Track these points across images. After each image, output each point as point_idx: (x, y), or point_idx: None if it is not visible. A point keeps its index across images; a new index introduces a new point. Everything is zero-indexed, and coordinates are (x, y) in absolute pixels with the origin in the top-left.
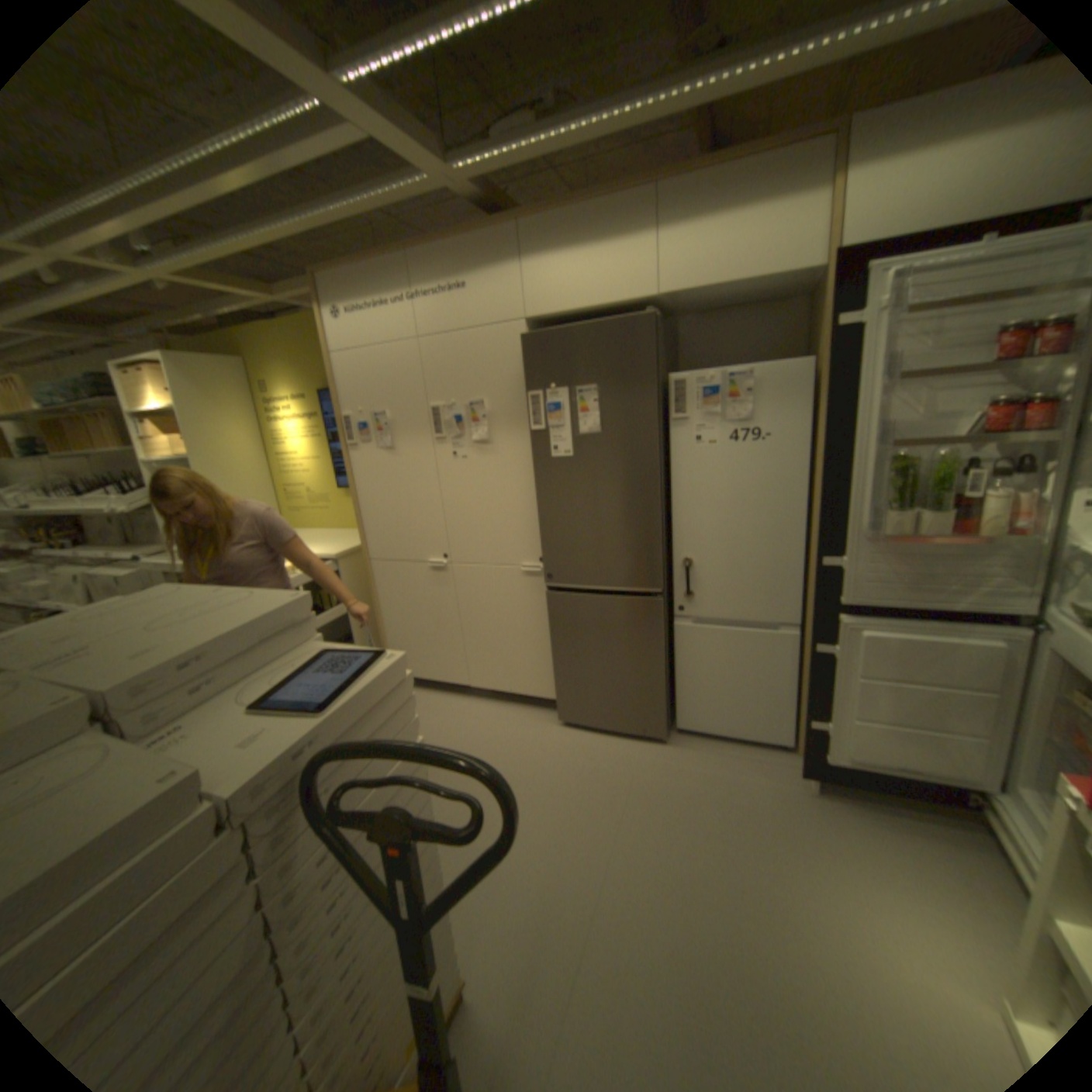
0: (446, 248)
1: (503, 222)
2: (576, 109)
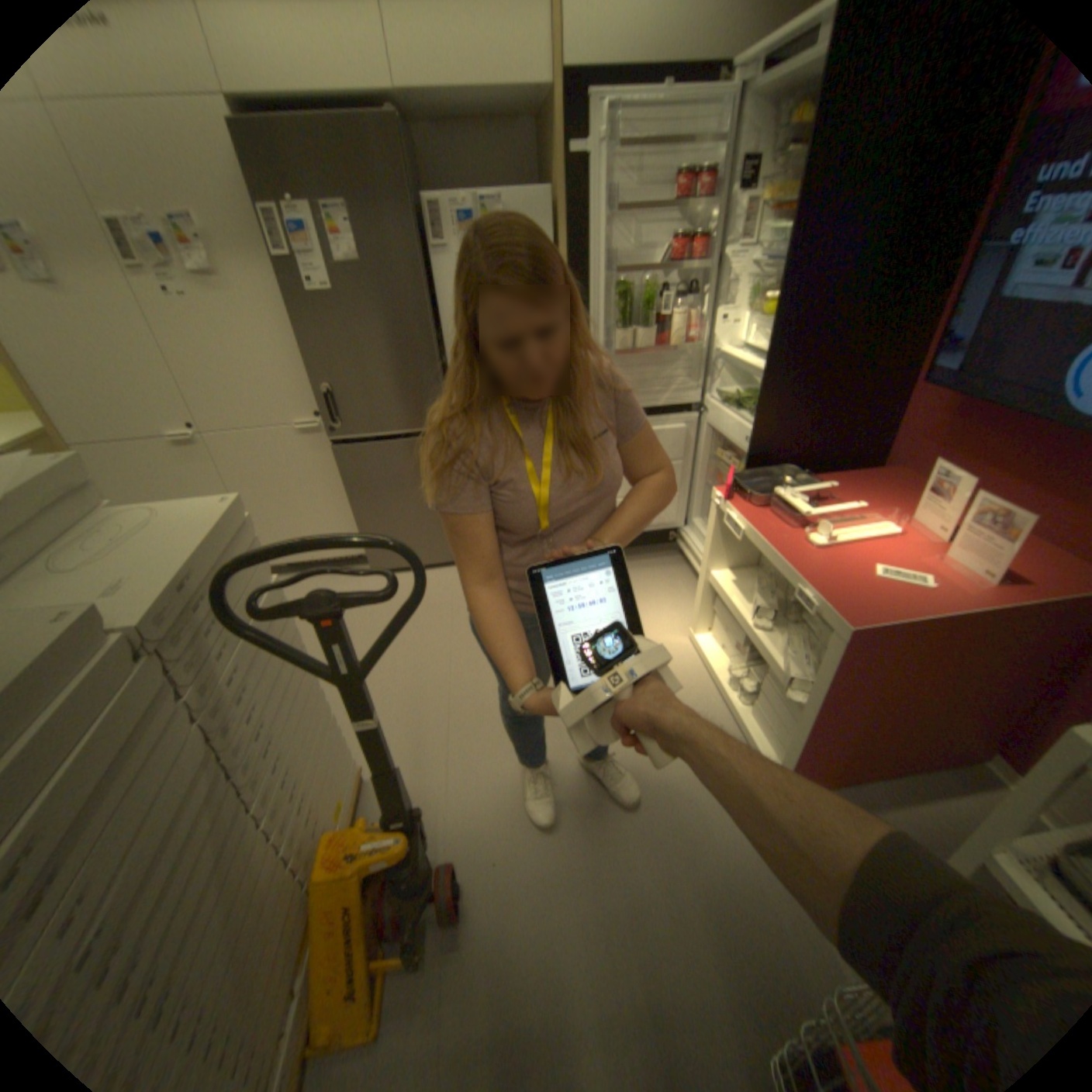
0: None
1: None
2: None
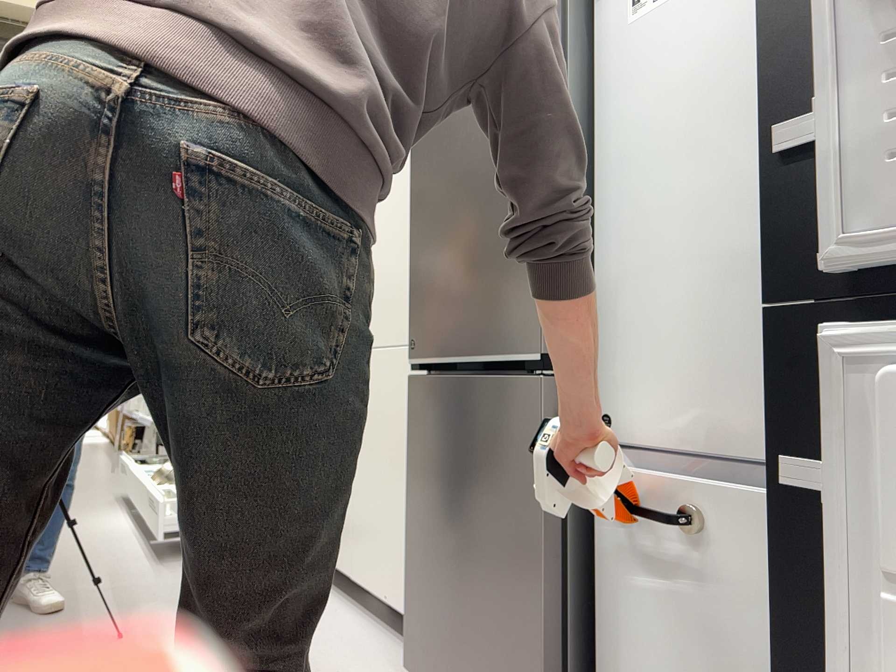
0: None
1: None
2: None
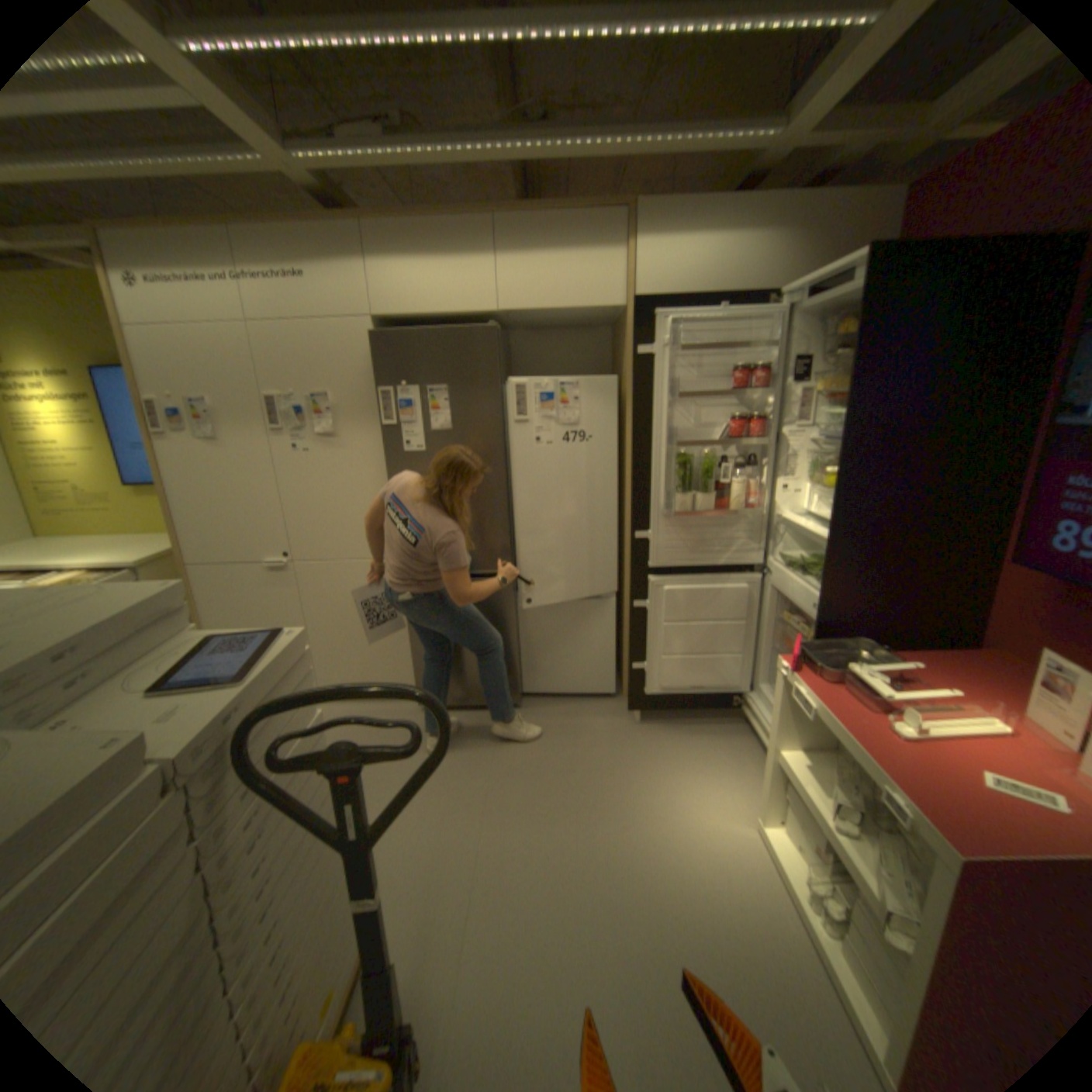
0: (278, 232)
1: (344, 218)
2: (421, 133)
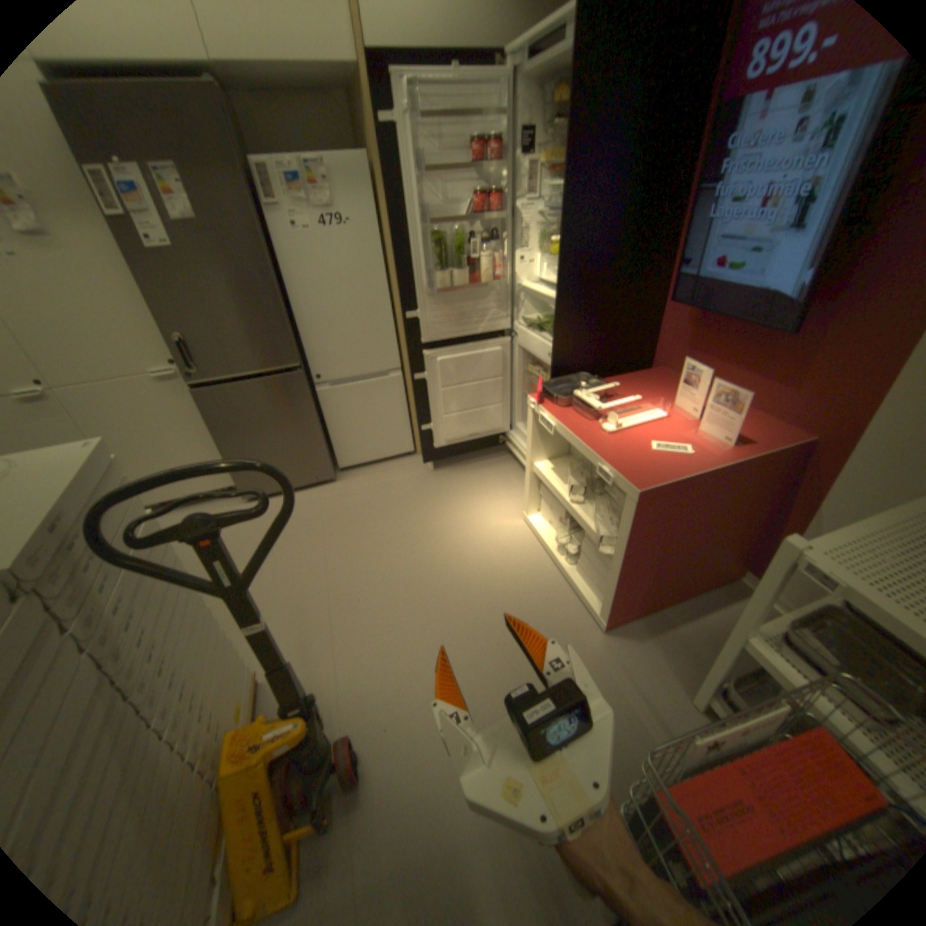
0: None
1: None
2: None
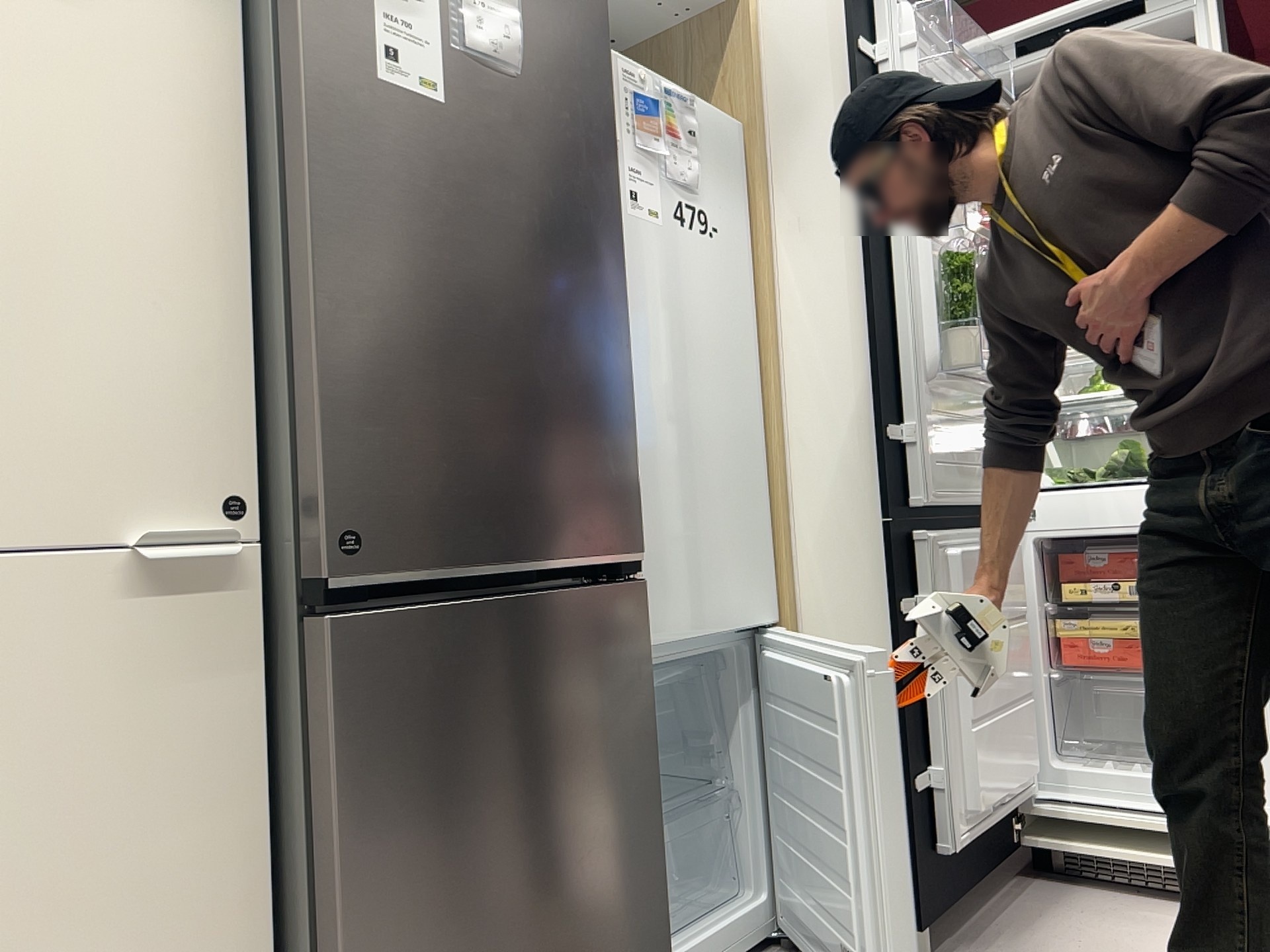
0: None
1: None
2: None
